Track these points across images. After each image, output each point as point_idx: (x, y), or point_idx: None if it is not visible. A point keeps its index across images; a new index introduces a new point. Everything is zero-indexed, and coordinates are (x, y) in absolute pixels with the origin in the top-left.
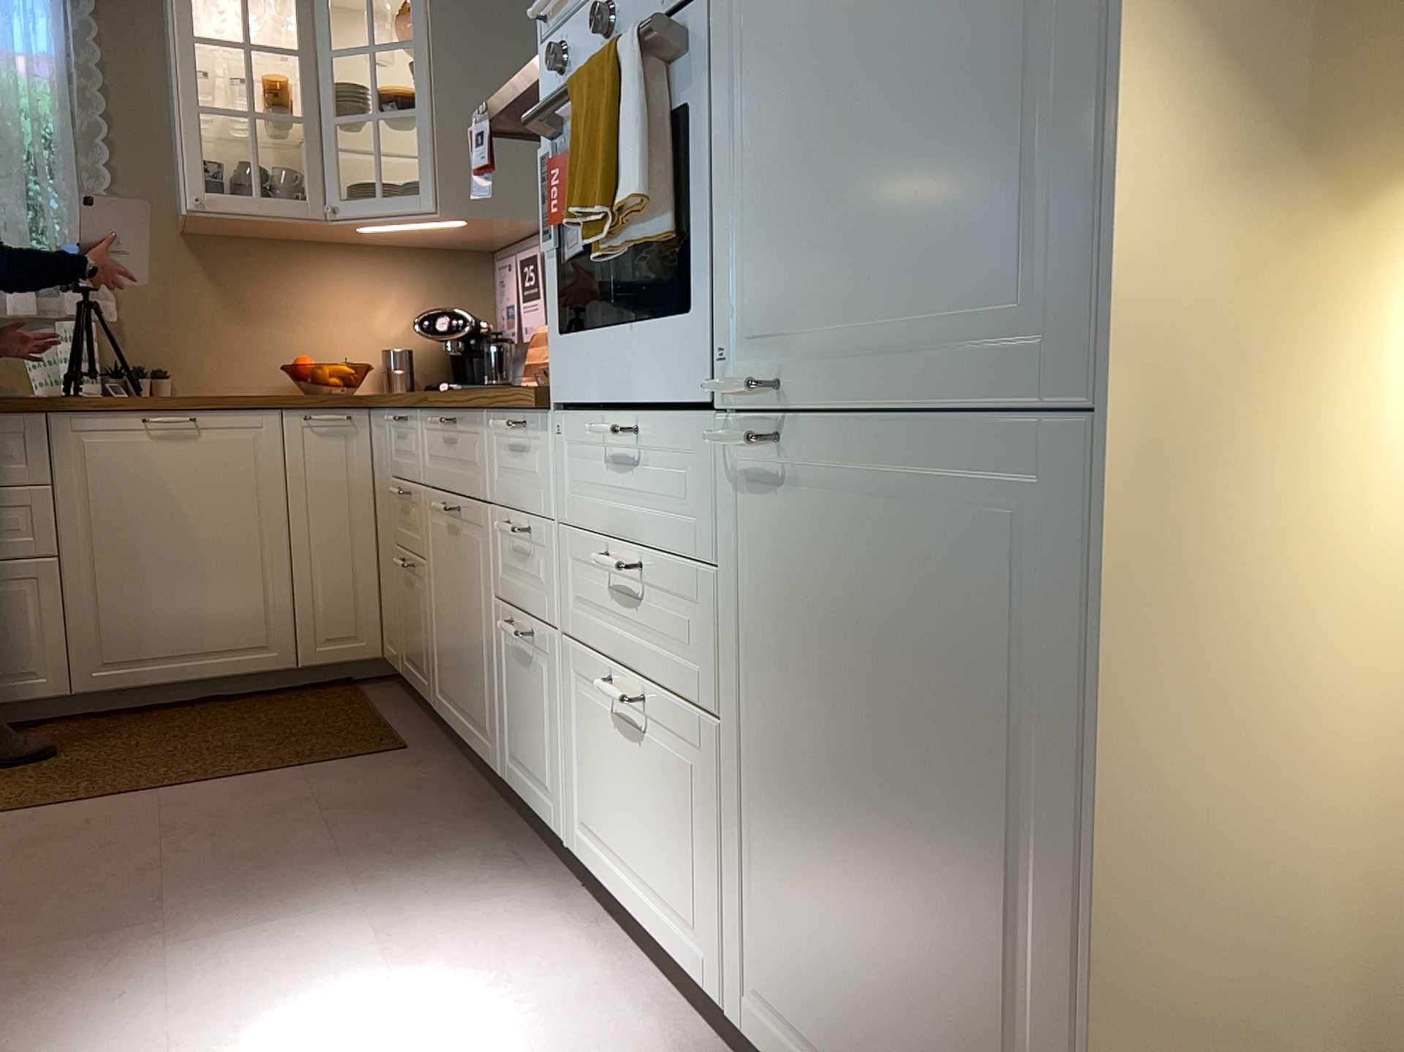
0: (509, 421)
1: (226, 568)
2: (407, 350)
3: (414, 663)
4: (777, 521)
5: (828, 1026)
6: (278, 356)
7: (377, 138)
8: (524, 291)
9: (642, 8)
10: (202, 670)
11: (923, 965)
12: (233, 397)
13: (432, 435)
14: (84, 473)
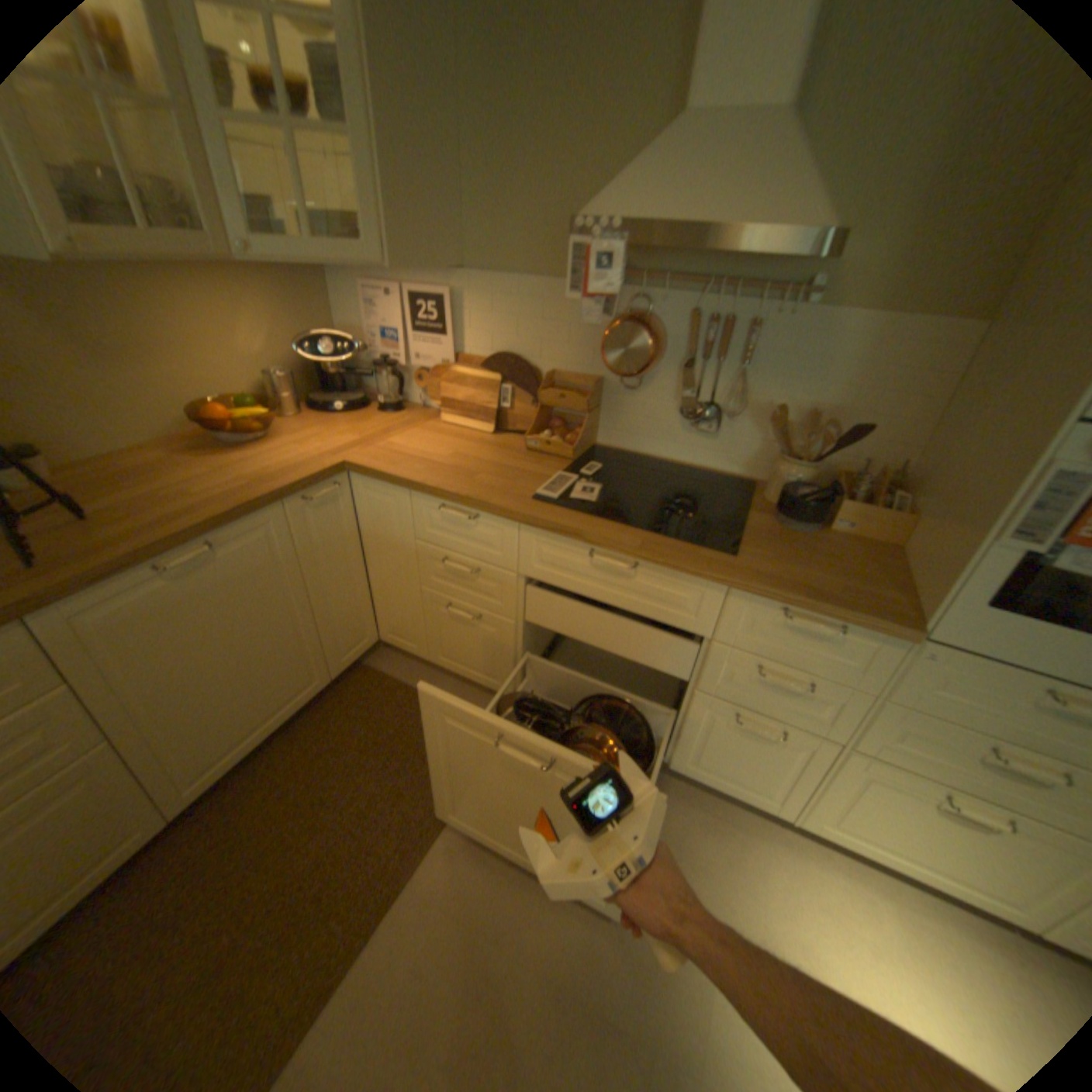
0: (795, 610)
1: (270, 651)
2: (273, 365)
3: (465, 664)
4: None
5: None
6: (155, 395)
7: (294, 157)
8: (419, 324)
9: None
10: (271, 728)
11: None
12: (132, 455)
13: (557, 551)
14: (105, 650)
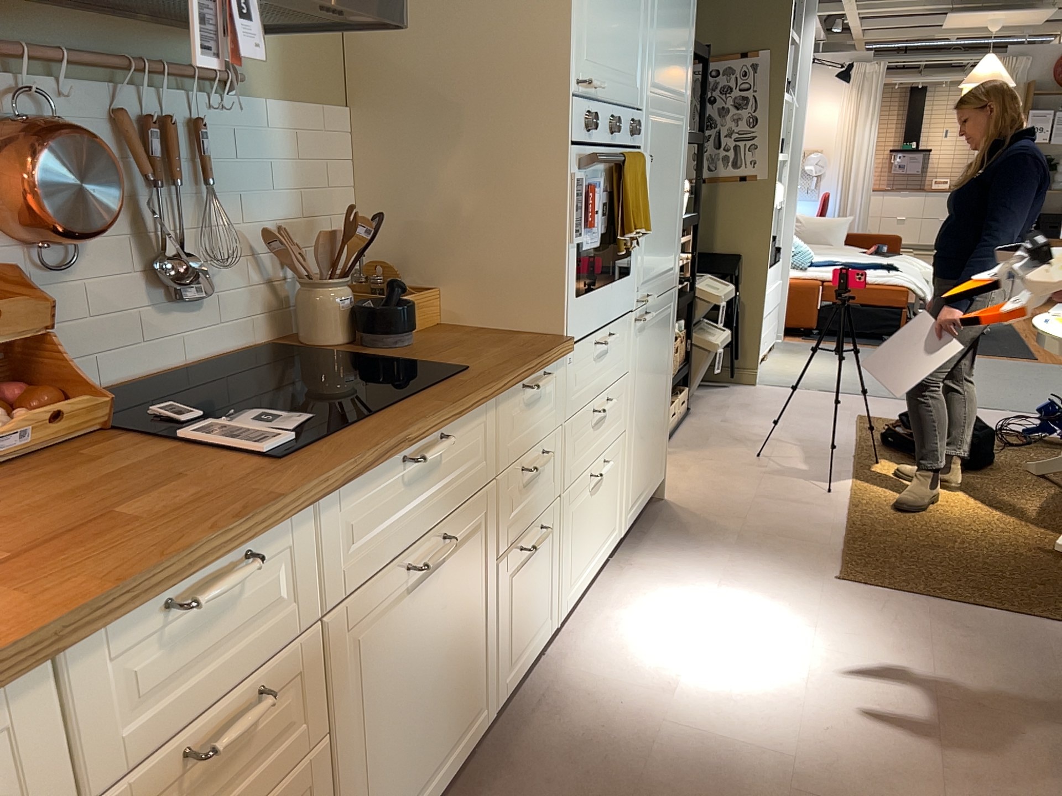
0: (525, 383)
1: None
2: None
3: None
4: (643, 339)
5: (642, 481)
6: None
7: None
8: None
9: (623, 133)
10: None
11: (655, 429)
12: None
13: (362, 508)
14: None
